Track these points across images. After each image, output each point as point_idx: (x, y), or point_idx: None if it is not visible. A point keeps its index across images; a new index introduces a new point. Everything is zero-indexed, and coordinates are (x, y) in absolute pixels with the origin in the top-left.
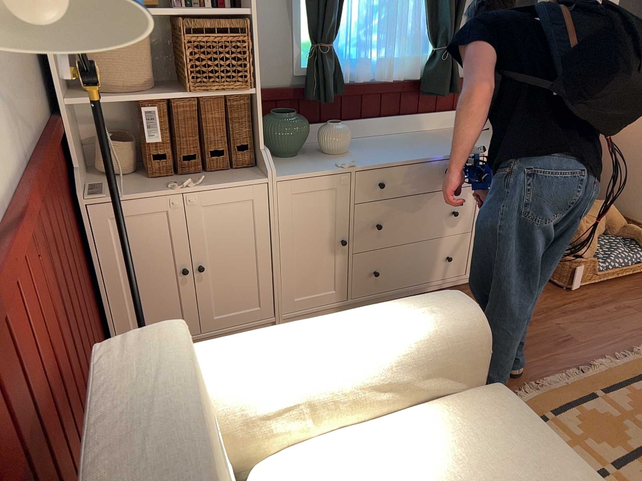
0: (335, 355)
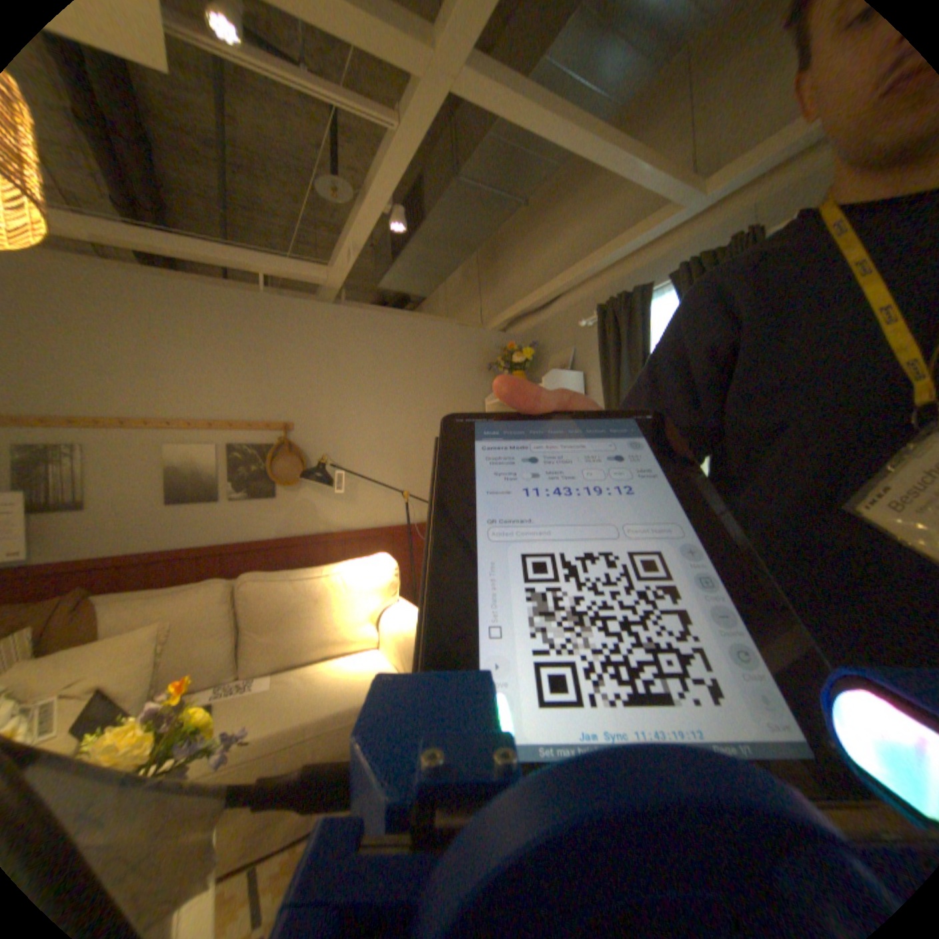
0: (393, 617)
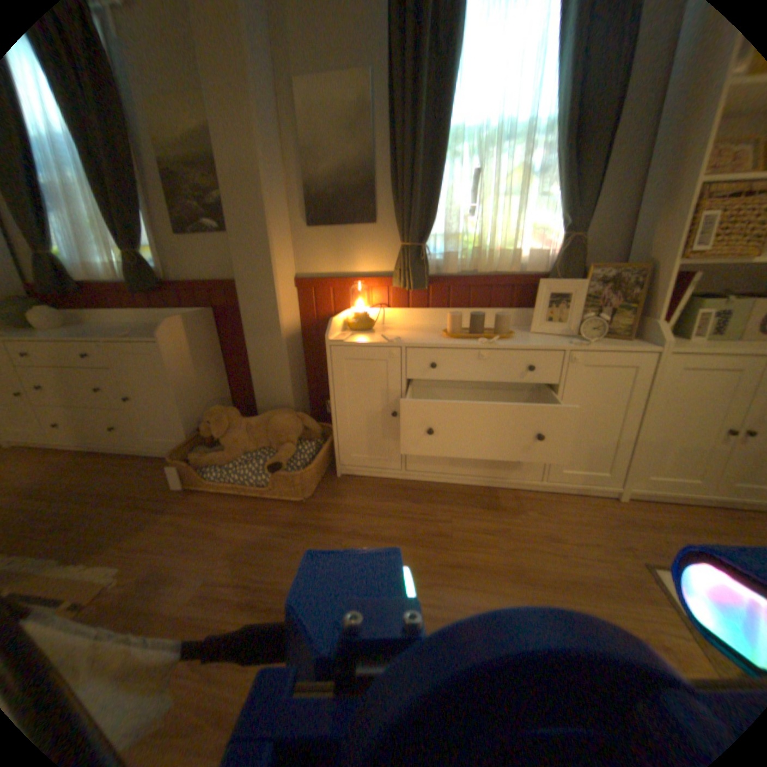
0: None
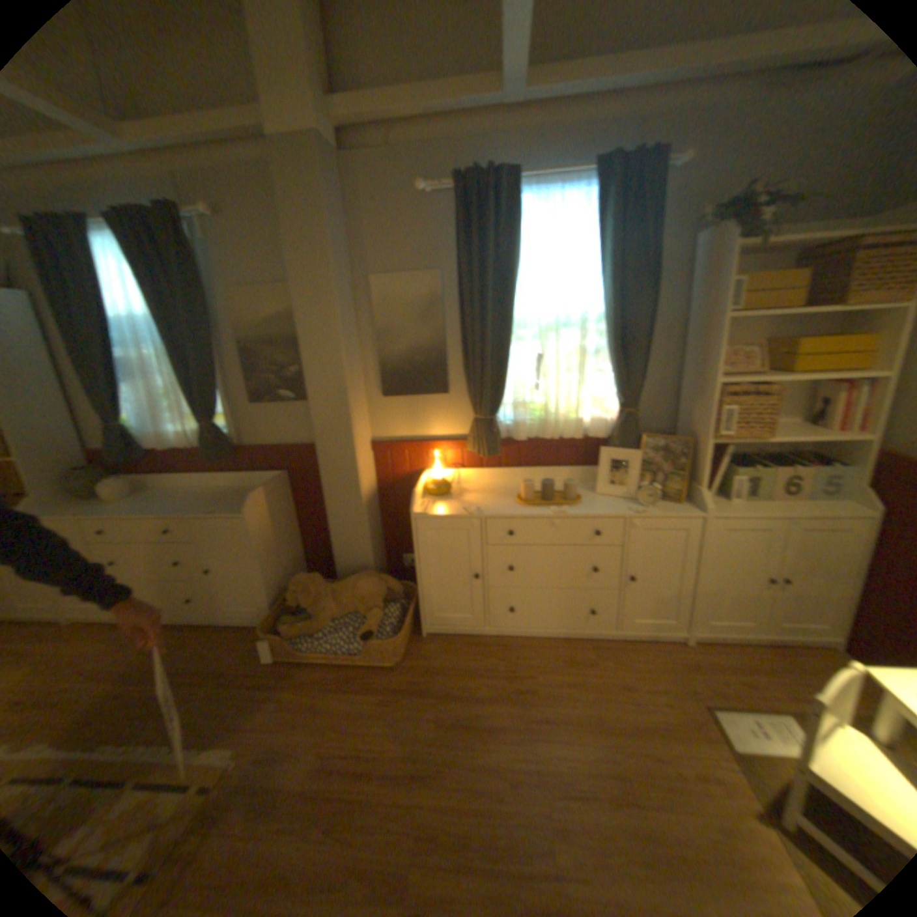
0: None
